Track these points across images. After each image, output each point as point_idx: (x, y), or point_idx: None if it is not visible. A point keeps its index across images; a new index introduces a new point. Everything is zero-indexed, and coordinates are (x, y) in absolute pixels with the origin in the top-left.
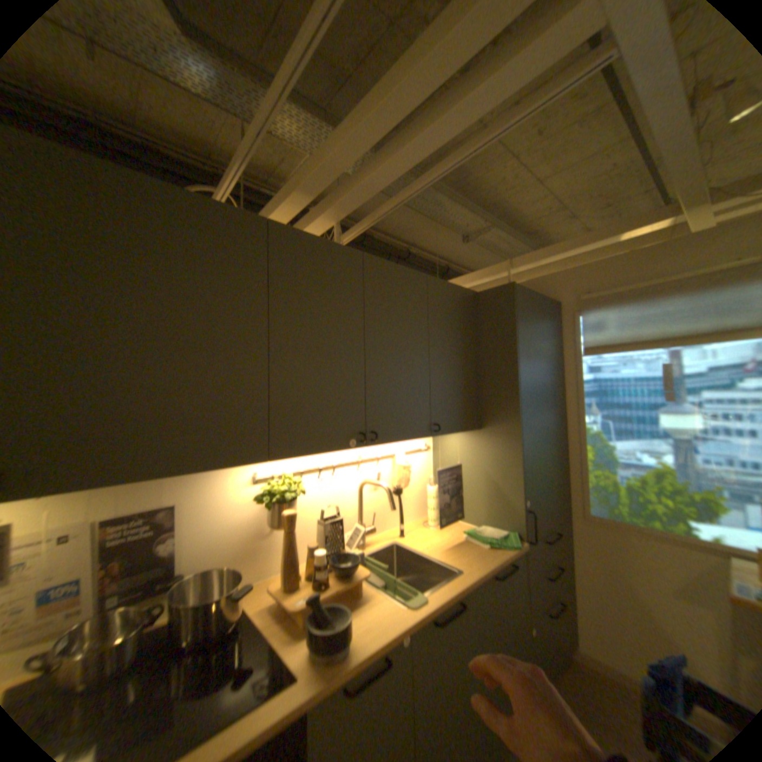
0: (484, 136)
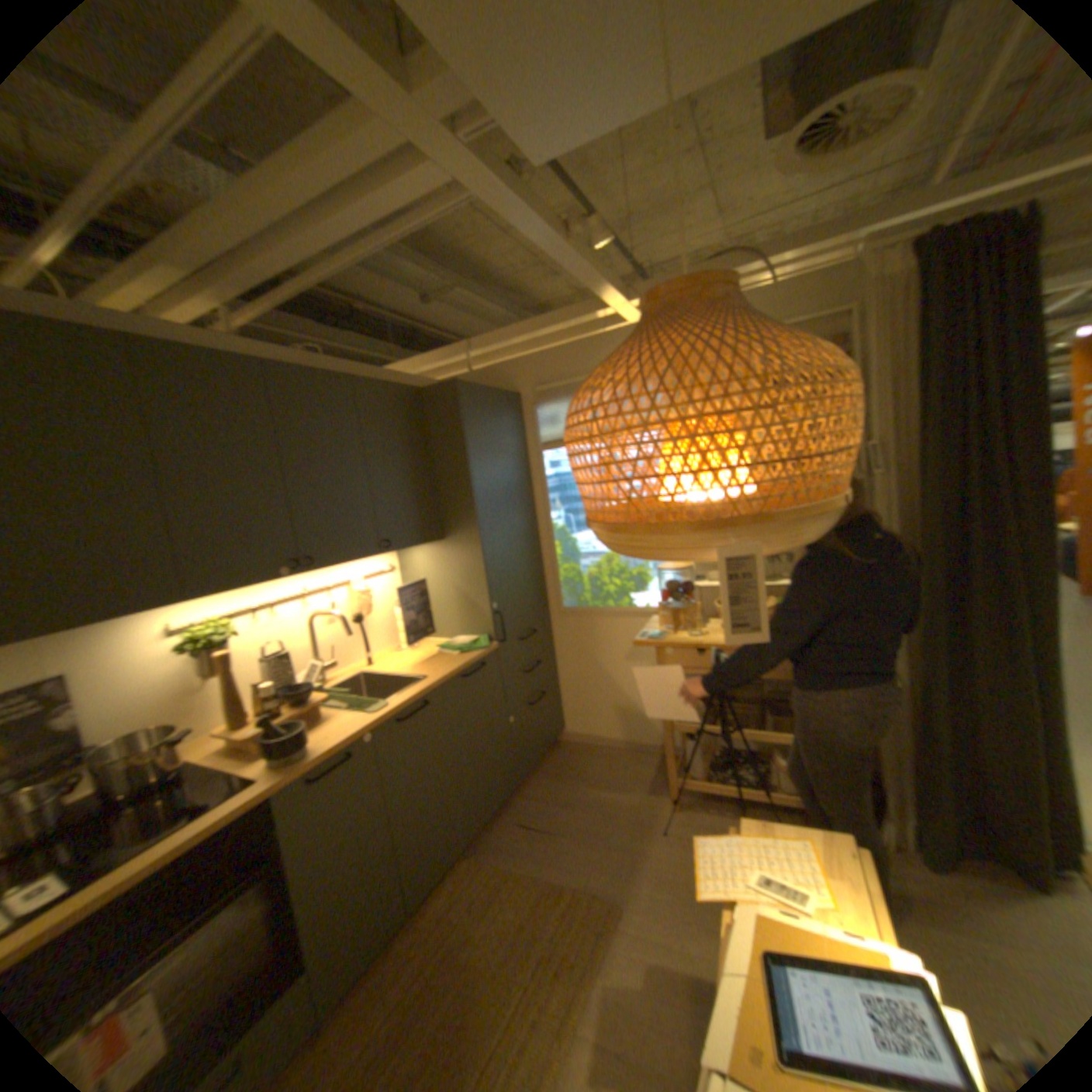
0: (379, 238)
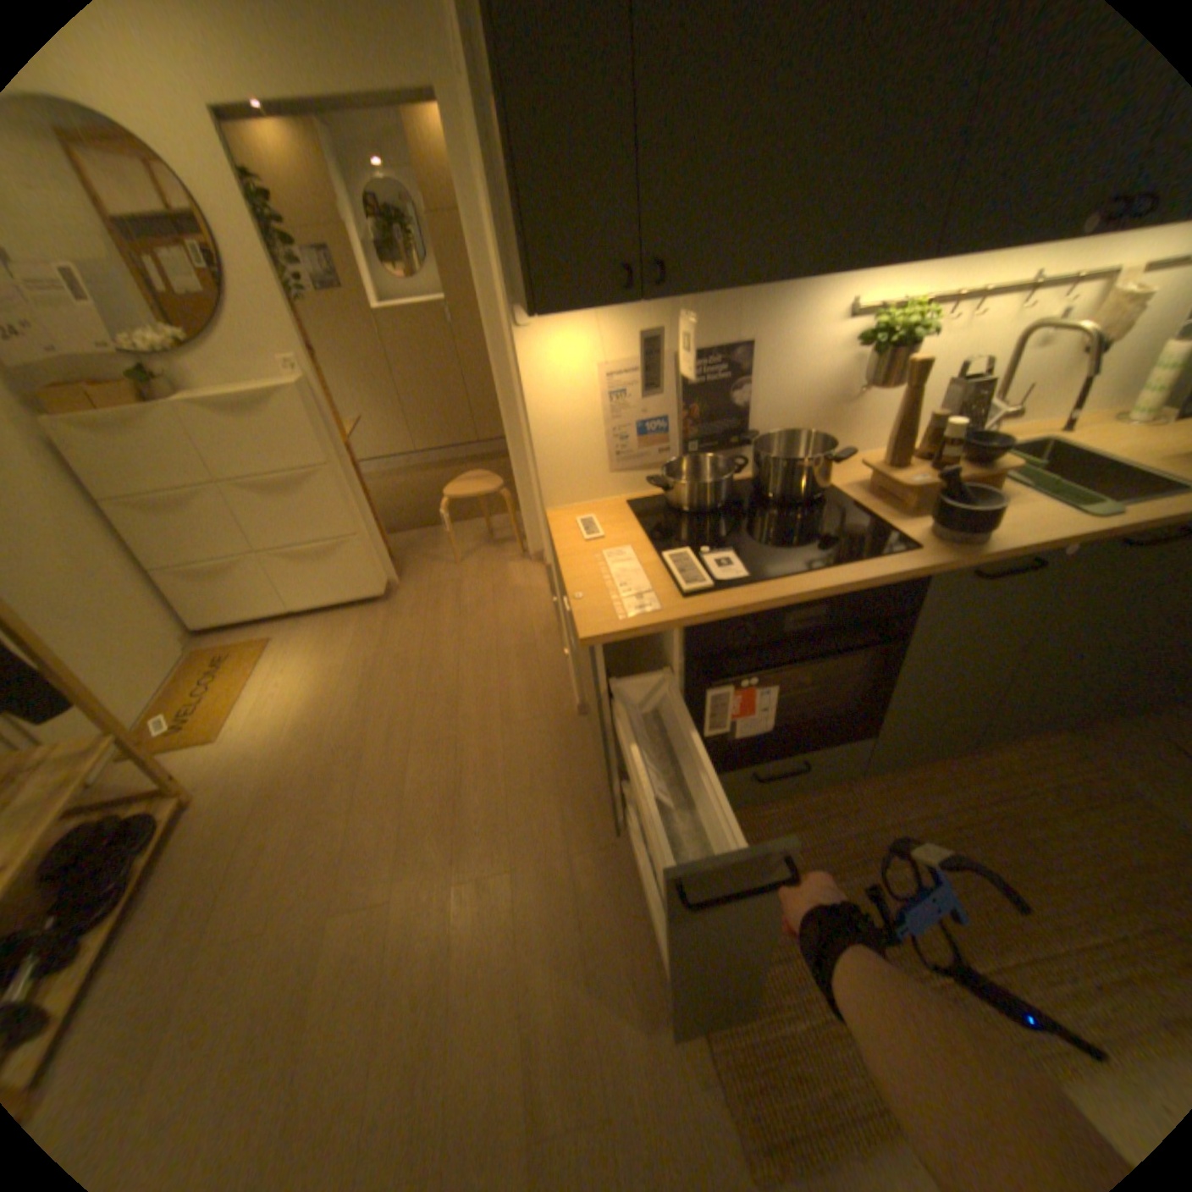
0: None
